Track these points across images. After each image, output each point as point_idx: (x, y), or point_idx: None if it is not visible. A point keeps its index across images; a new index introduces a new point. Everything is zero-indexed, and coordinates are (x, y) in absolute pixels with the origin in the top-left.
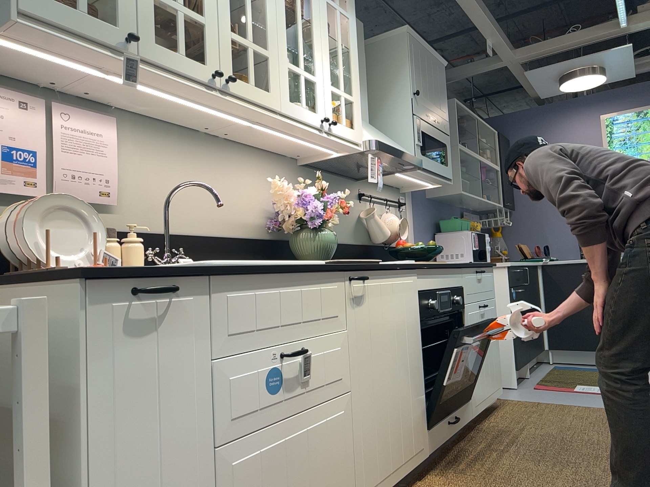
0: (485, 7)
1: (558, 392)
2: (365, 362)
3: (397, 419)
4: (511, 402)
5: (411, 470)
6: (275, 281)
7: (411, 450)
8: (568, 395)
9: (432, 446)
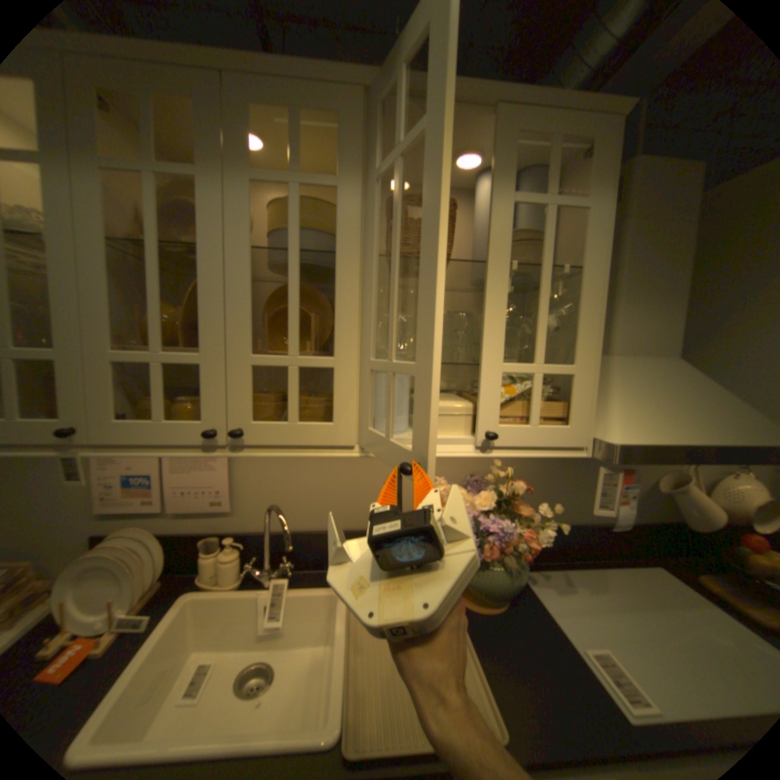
0: None
1: None
2: None
3: None
4: None
5: None
6: None
7: None
8: None
9: None
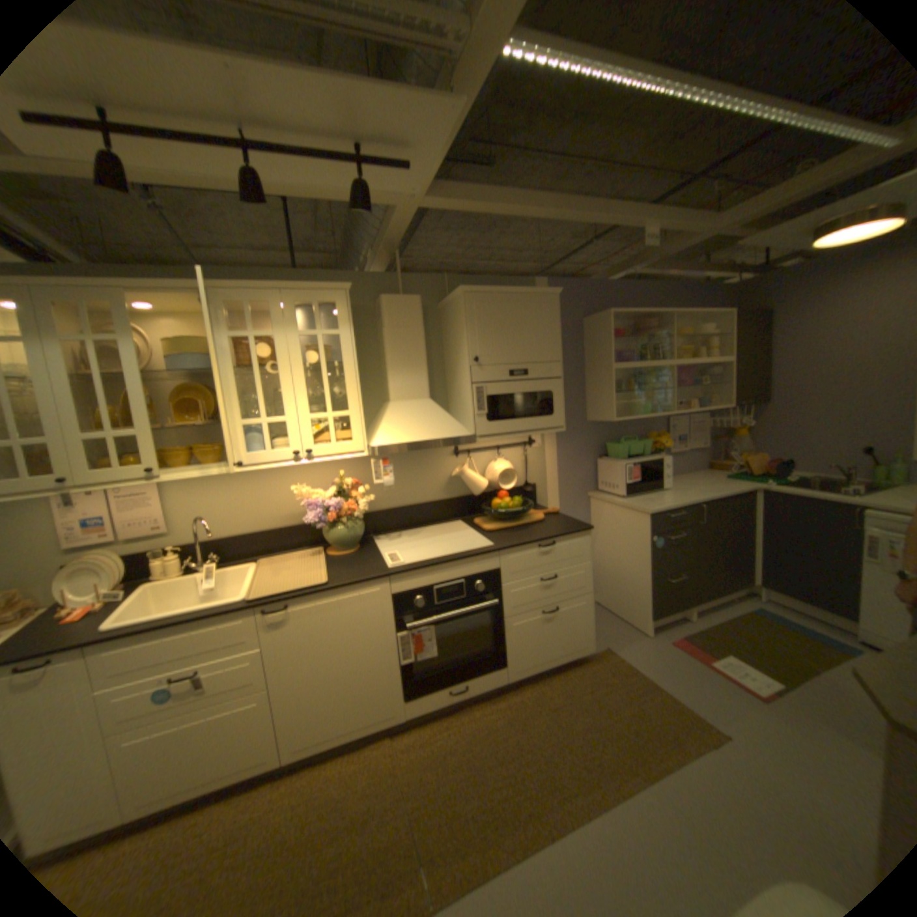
0: (608, 201)
1: (691, 662)
2: (290, 668)
3: (345, 701)
4: (611, 661)
5: (372, 734)
6: (159, 635)
7: (370, 721)
8: (693, 672)
9: (412, 714)
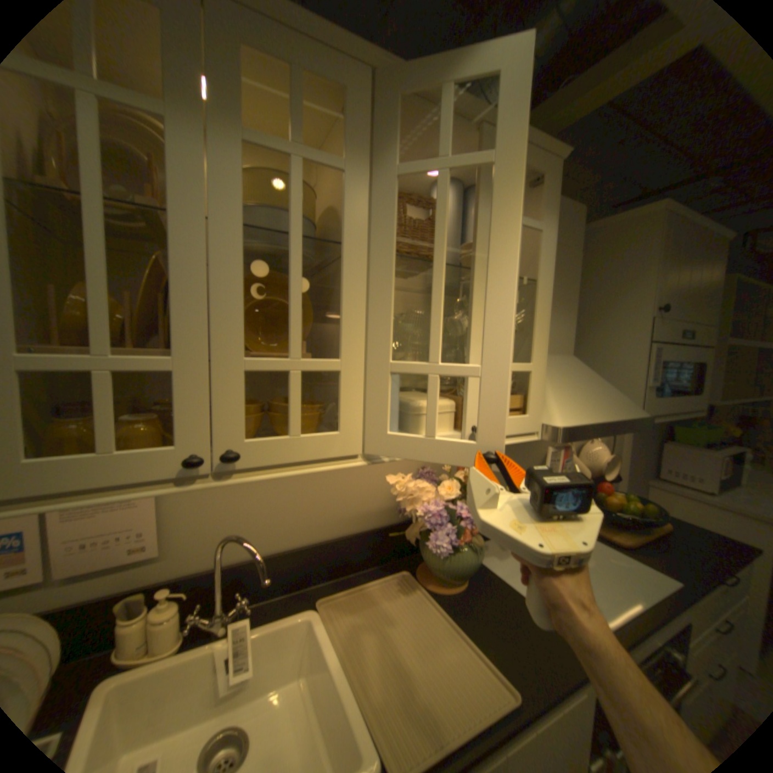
0: None
1: None
2: None
3: None
4: None
5: None
6: None
7: None
8: None
9: None
